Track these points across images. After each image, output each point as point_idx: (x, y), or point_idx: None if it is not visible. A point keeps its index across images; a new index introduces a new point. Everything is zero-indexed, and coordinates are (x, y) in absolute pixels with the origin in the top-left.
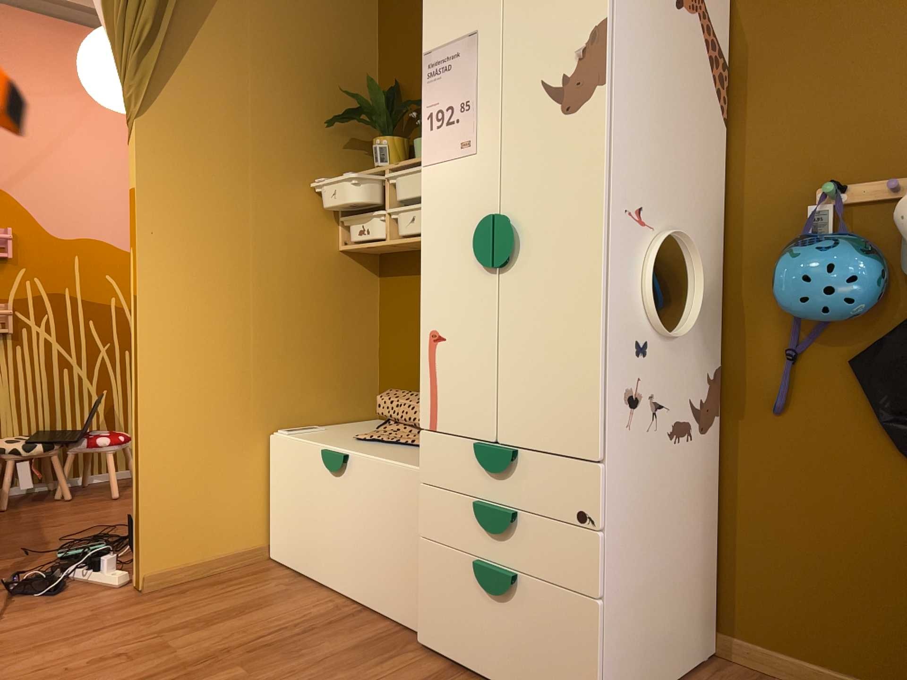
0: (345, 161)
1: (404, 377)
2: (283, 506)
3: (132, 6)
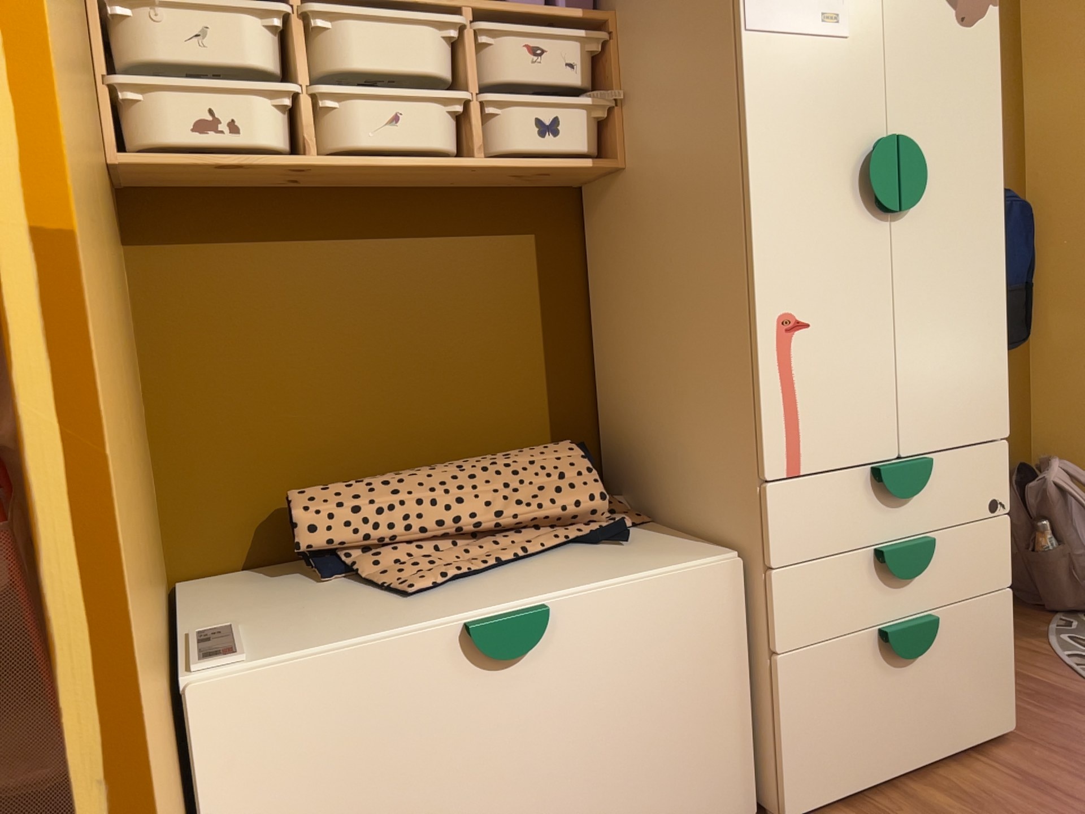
0: None
1: (258, 466)
2: None
3: None
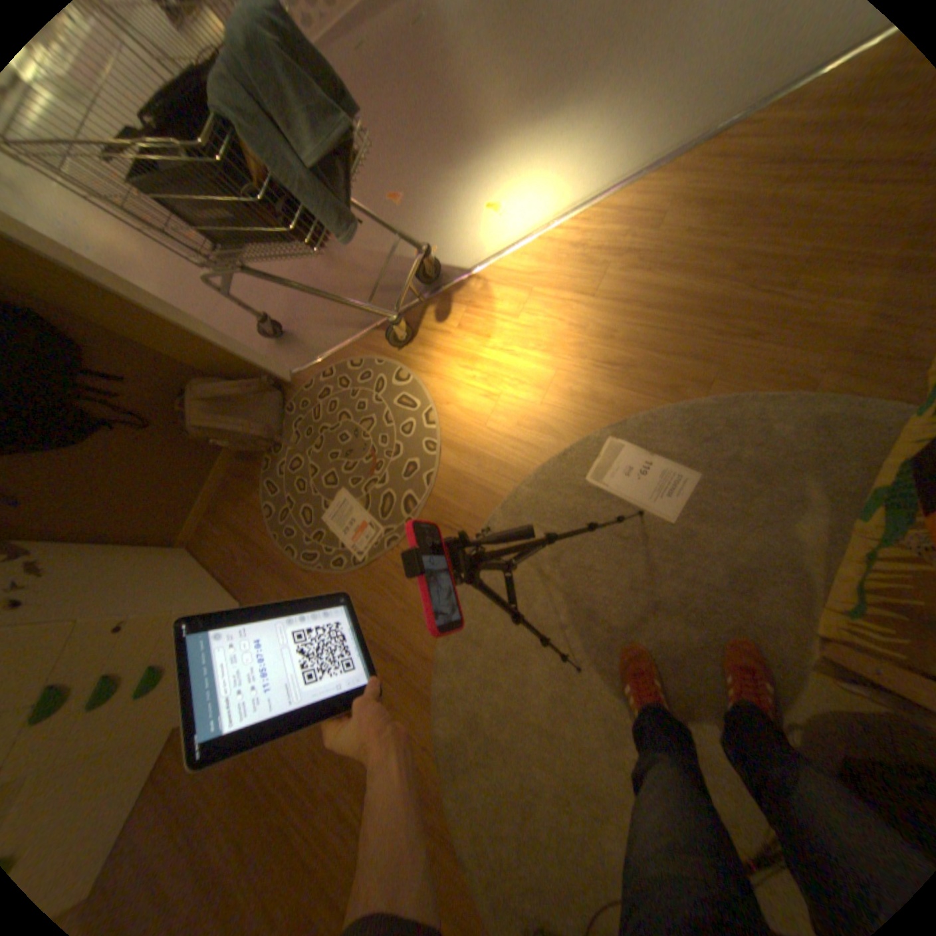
0: None
1: None
2: None
3: None
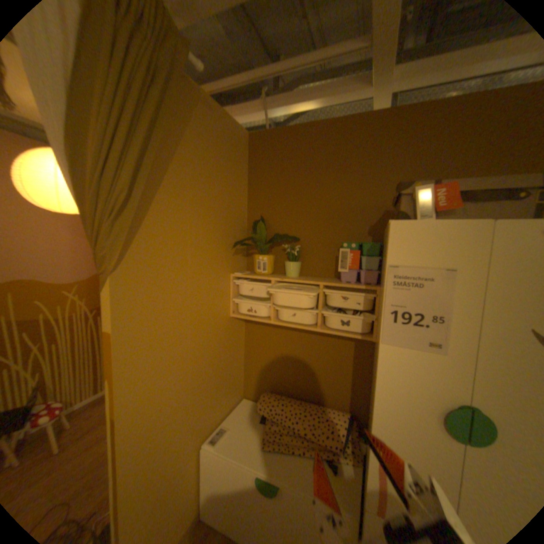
0: (233, 263)
1: (264, 380)
2: (214, 494)
3: (105, 175)
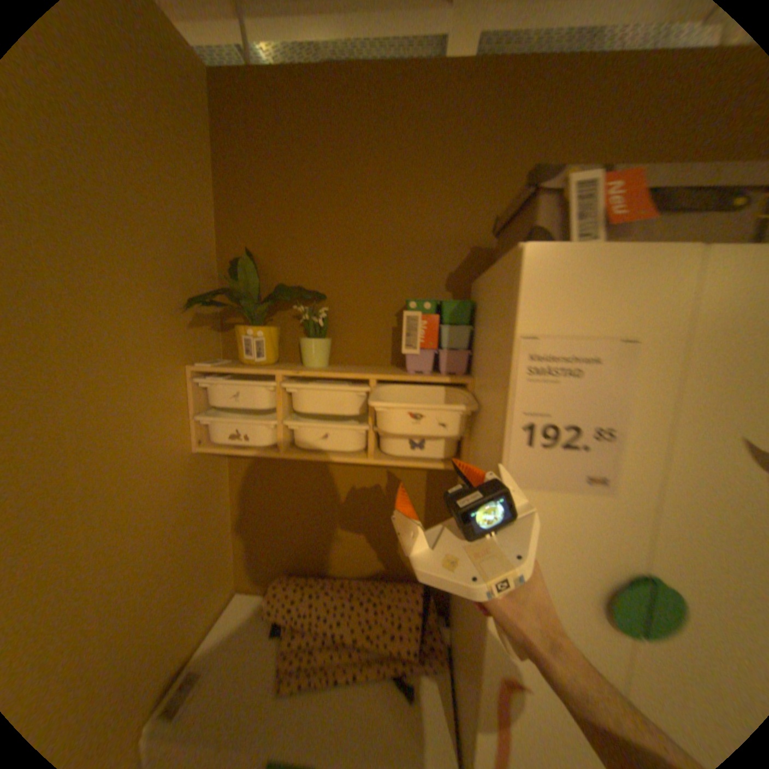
0: (191, 343)
1: (273, 555)
2: None
3: None
